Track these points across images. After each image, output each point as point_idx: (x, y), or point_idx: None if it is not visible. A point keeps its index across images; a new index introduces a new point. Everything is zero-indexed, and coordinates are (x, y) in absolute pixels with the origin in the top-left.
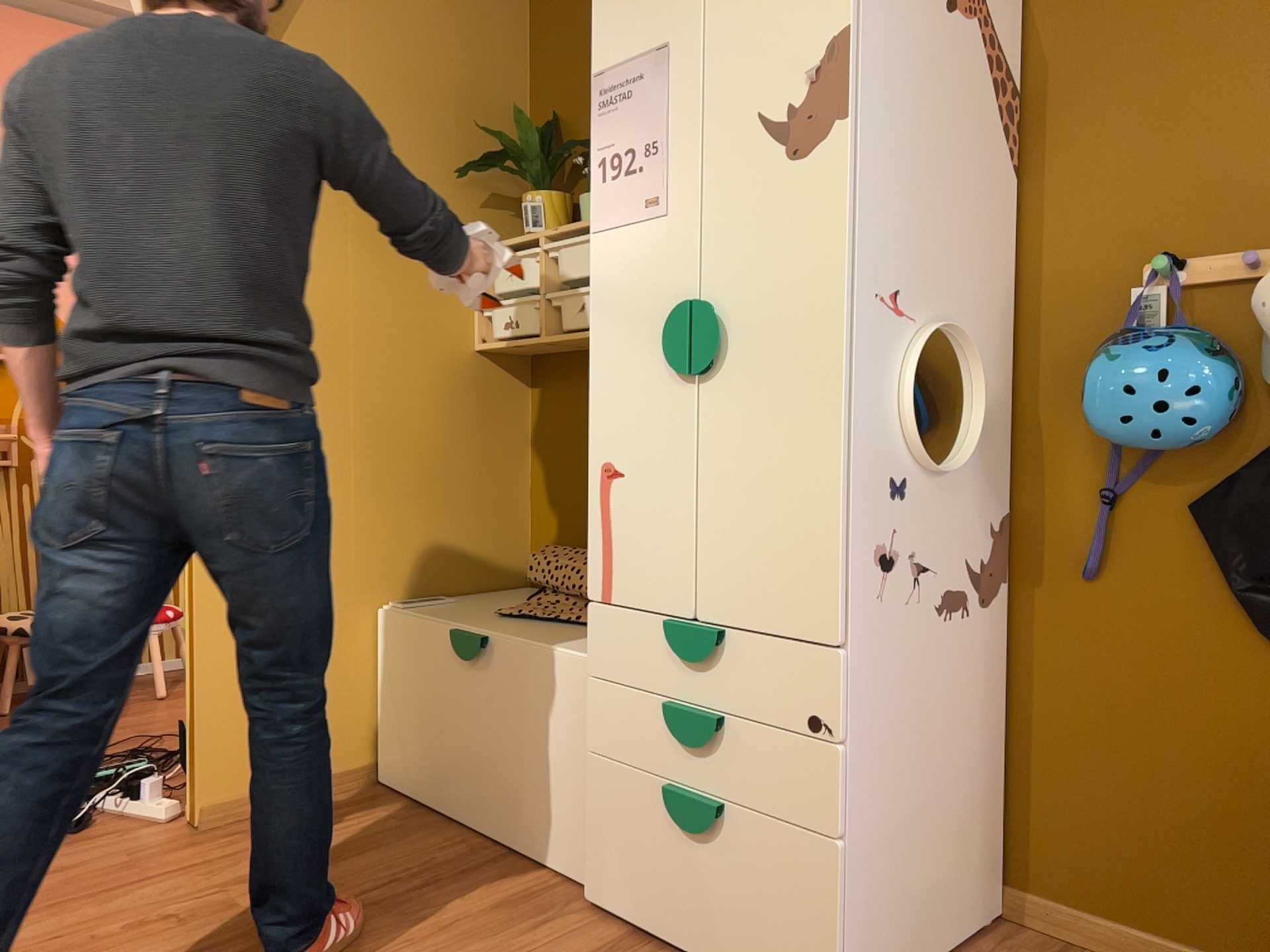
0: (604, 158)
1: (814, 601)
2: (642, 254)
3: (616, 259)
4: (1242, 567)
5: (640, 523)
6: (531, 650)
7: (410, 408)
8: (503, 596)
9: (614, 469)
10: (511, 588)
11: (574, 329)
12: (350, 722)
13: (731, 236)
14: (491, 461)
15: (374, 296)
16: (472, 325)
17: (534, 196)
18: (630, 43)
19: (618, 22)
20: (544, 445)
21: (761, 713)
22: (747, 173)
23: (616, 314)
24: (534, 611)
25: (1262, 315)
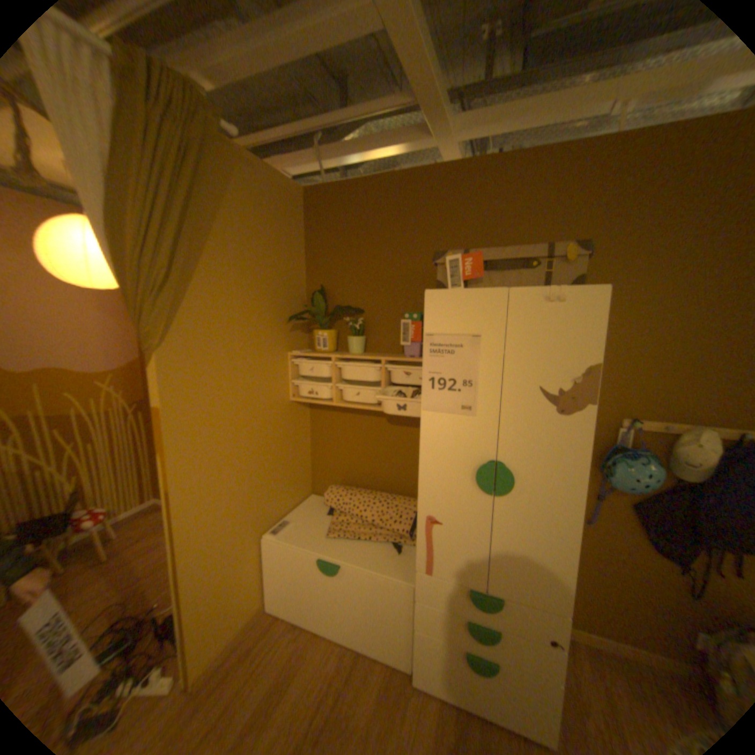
0: (432, 377)
1: (558, 600)
2: (458, 430)
3: (439, 427)
4: (653, 531)
5: (452, 547)
6: (370, 576)
7: (267, 439)
8: (308, 508)
9: (436, 521)
10: (305, 497)
11: (354, 404)
12: (251, 594)
13: (518, 438)
14: (297, 447)
15: (249, 391)
16: (288, 390)
17: (321, 331)
18: (453, 325)
19: (444, 311)
20: (319, 435)
21: (522, 635)
22: (531, 412)
23: (439, 453)
24: (345, 534)
25: (685, 458)
